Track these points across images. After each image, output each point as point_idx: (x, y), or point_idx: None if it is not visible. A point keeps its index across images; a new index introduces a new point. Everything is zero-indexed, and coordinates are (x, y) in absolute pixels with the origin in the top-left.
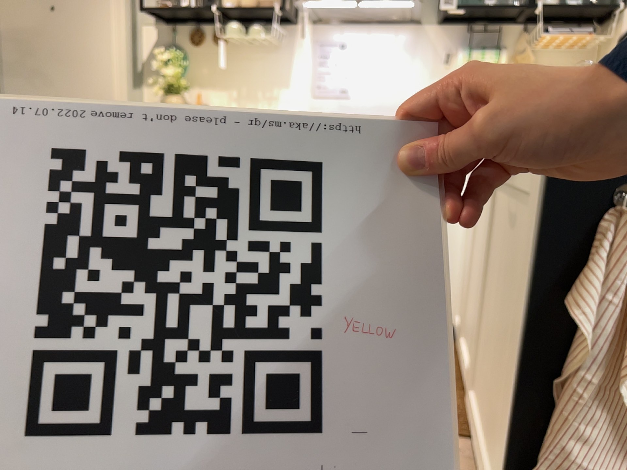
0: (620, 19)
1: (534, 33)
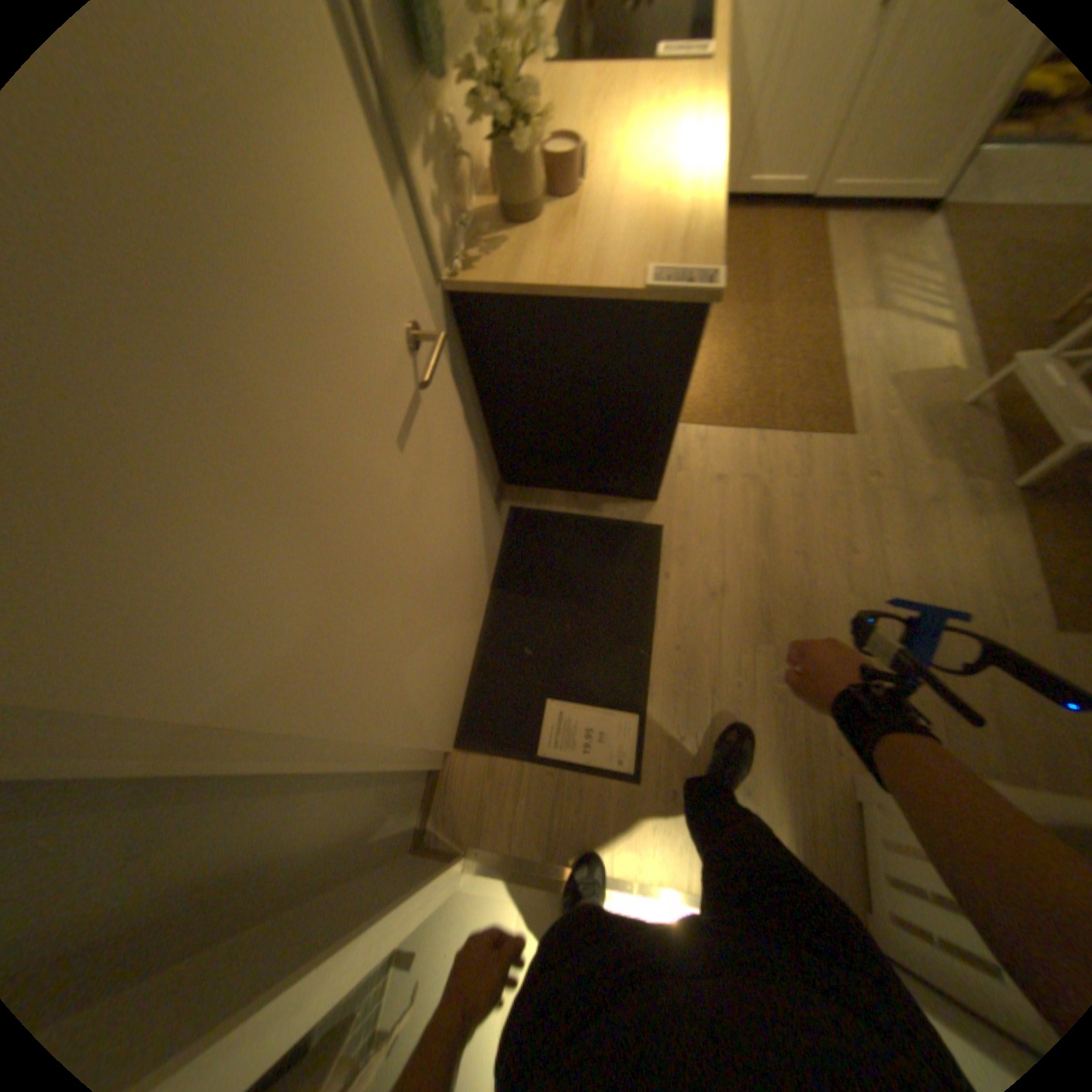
0: None
1: None
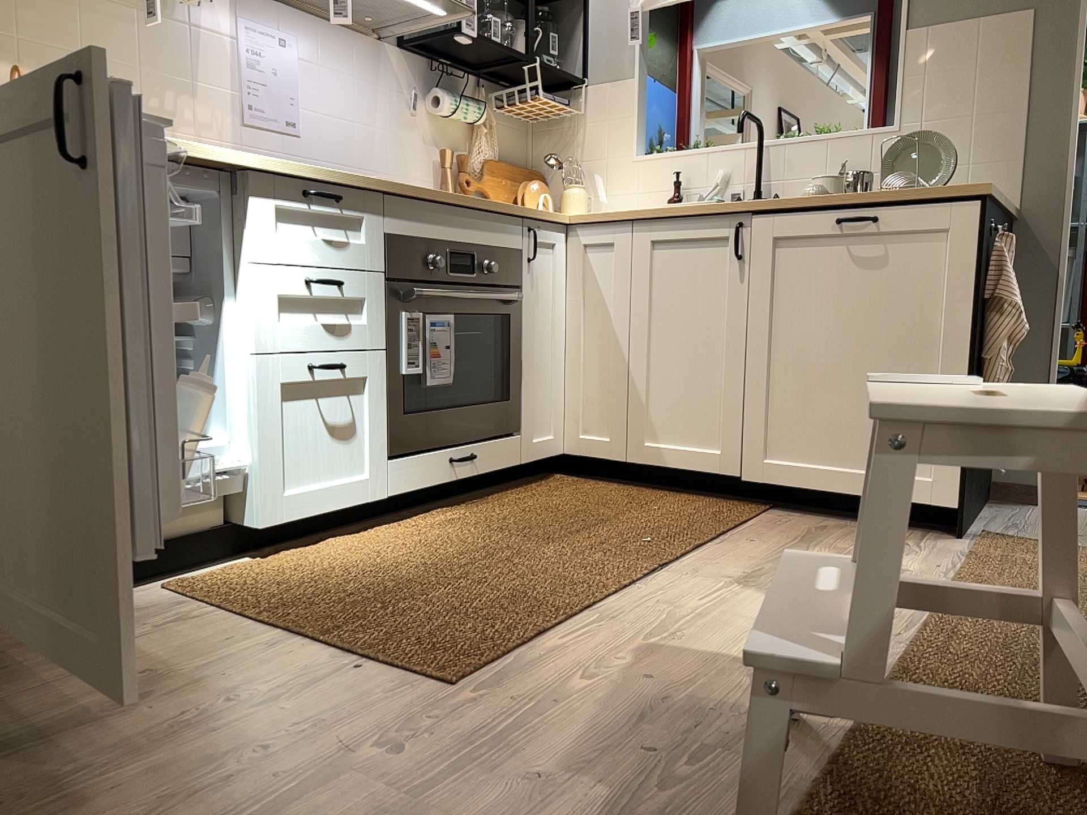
0: (576, 96)
1: (515, 93)
